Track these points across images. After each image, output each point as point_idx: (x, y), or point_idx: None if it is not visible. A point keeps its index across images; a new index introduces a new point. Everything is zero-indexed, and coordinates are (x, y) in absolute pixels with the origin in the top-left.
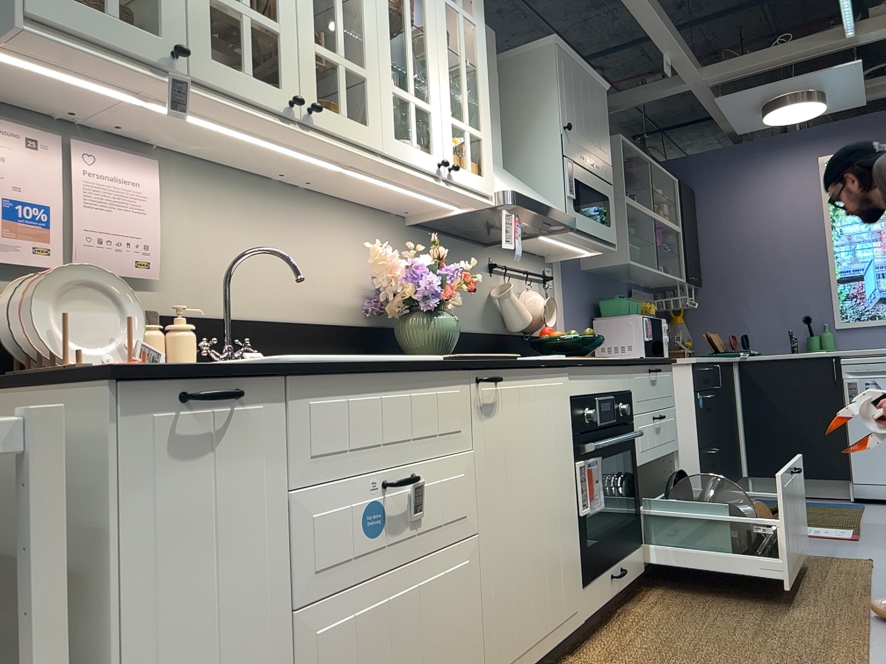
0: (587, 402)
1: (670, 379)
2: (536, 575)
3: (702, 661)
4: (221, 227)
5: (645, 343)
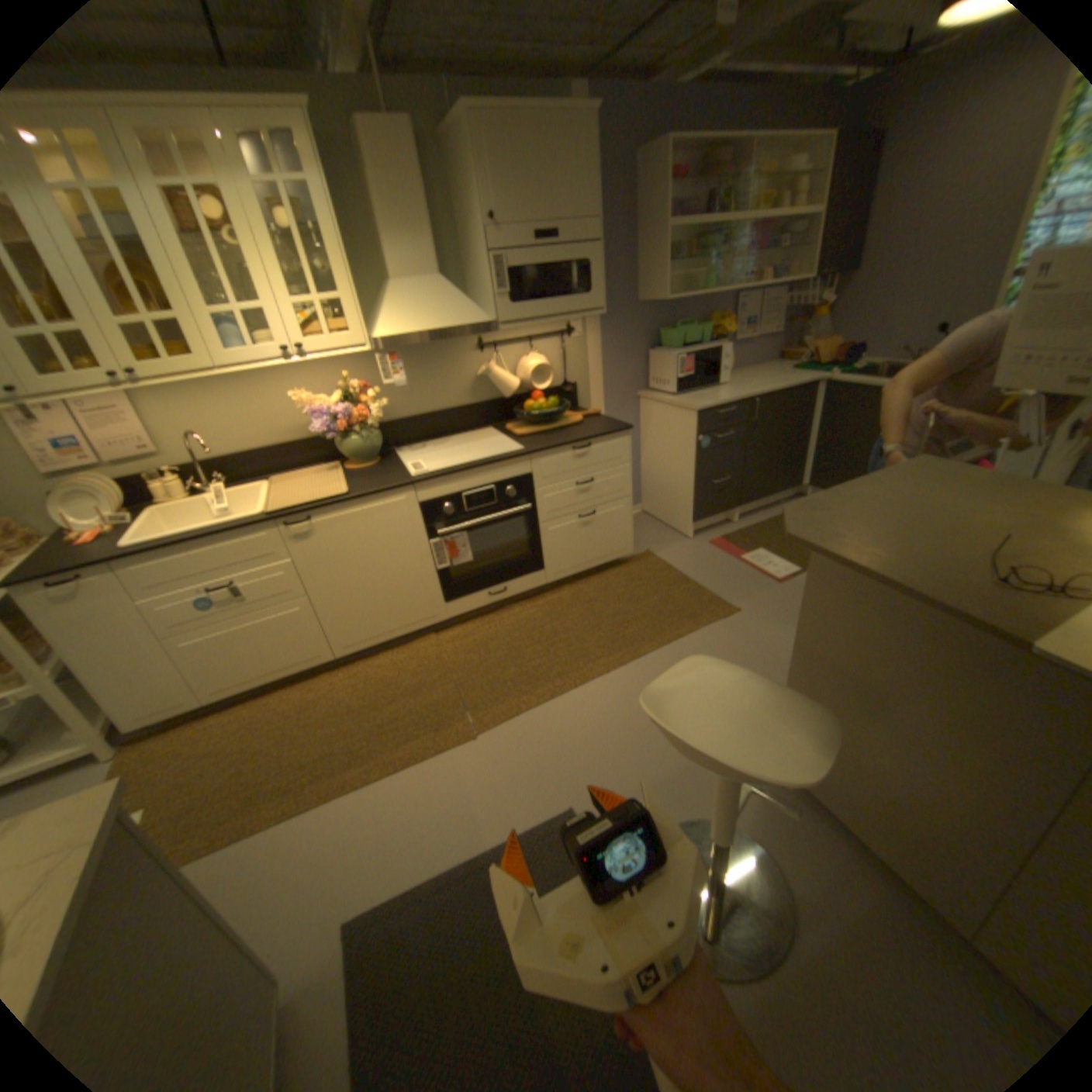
0: (449, 500)
1: (619, 445)
2: (380, 605)
3: (483, 661)
4: (190, 407)
5: (680, 380)
